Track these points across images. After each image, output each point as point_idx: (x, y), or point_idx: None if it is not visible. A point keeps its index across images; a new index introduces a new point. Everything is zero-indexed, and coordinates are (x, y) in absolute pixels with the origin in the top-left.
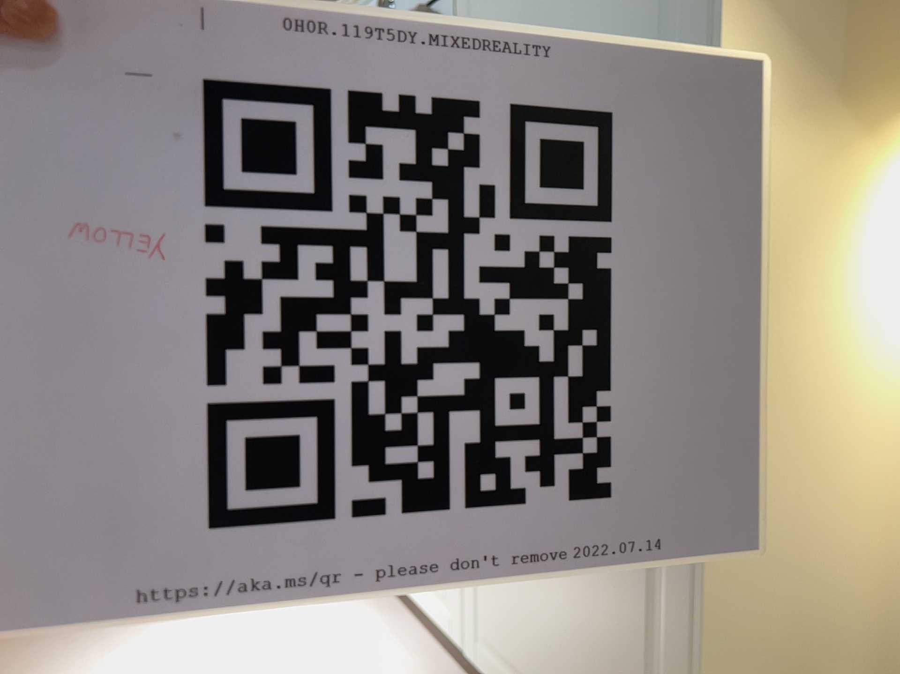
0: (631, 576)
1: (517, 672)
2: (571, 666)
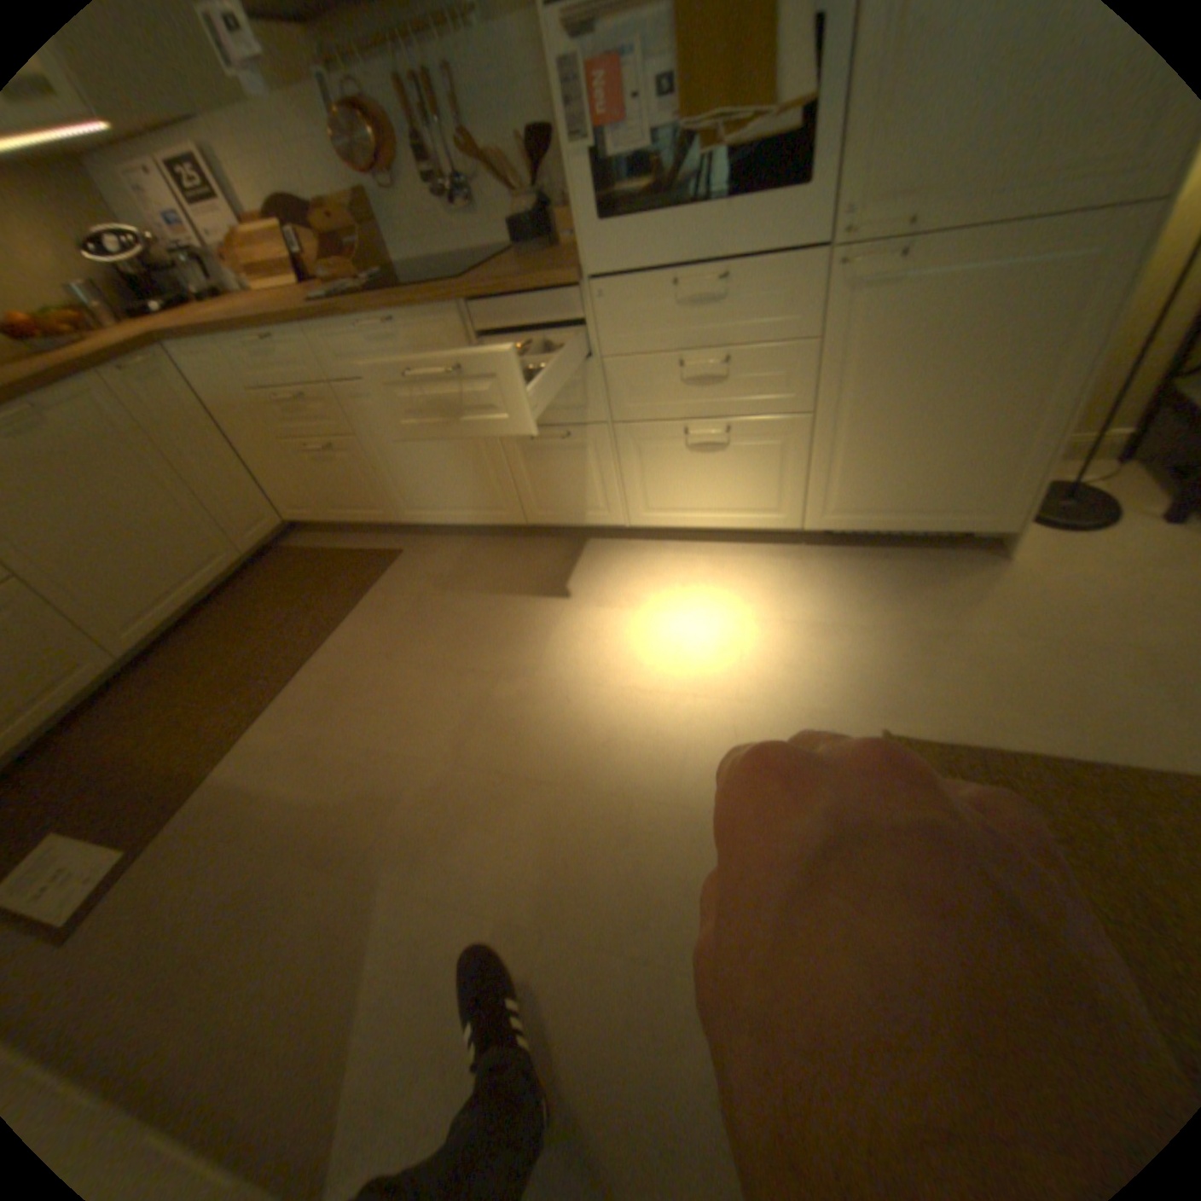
0: (1008, 410)
1: (866, 509)
2: (931, 480)
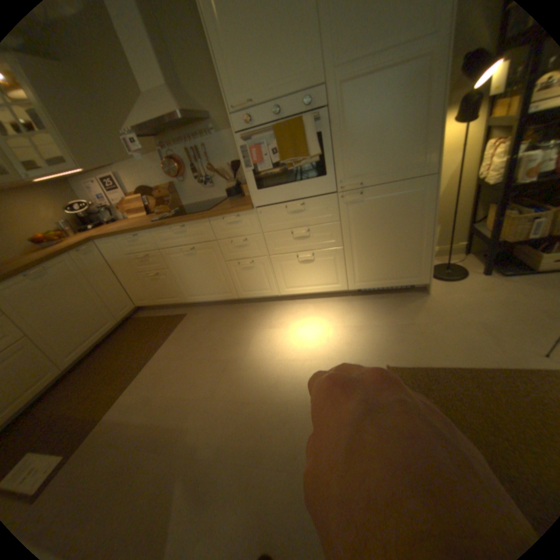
0: (411, 240)
1: (370, 280)
2: (391, 267)
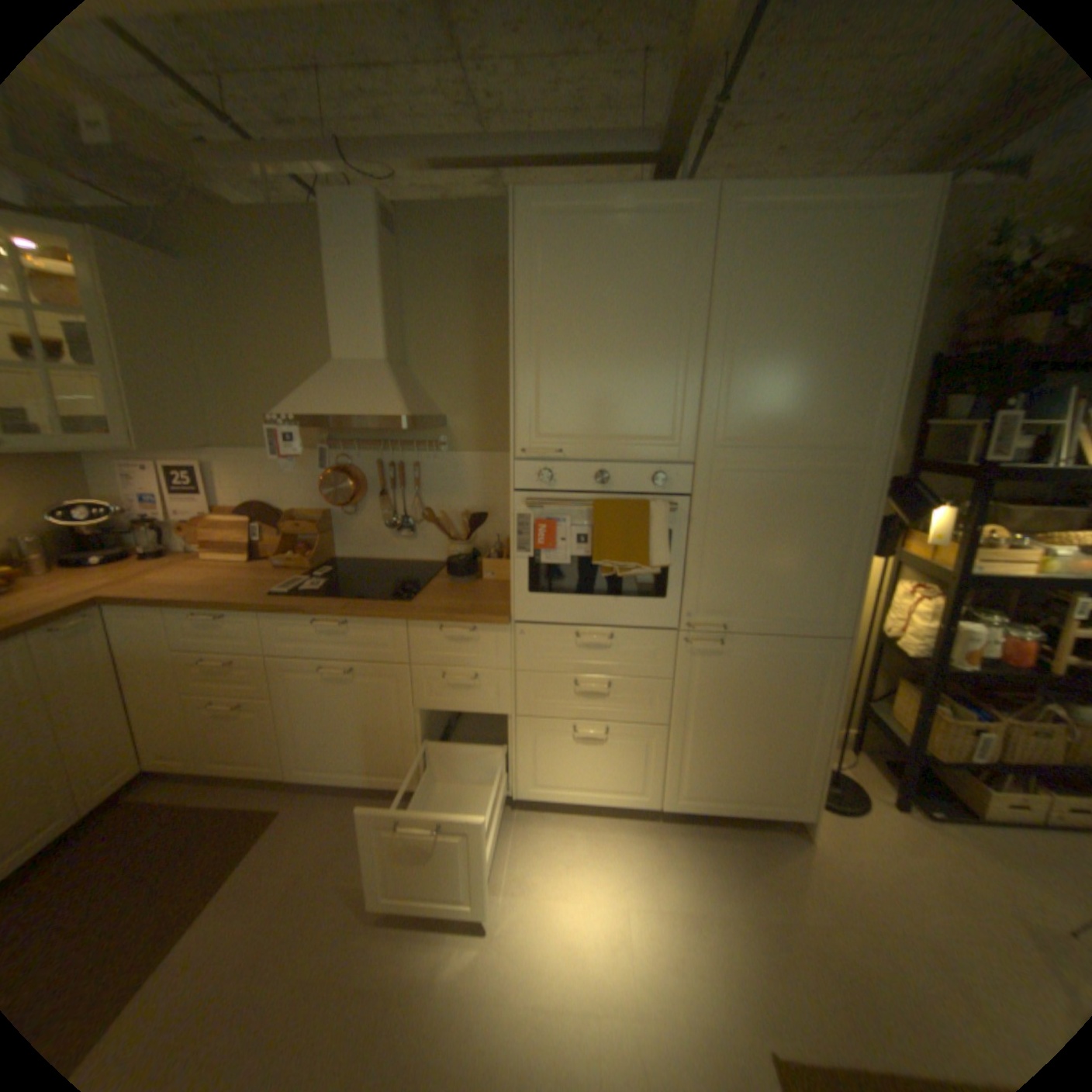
0: (792, 739)
1: (707, 799)
2: (751, 782)
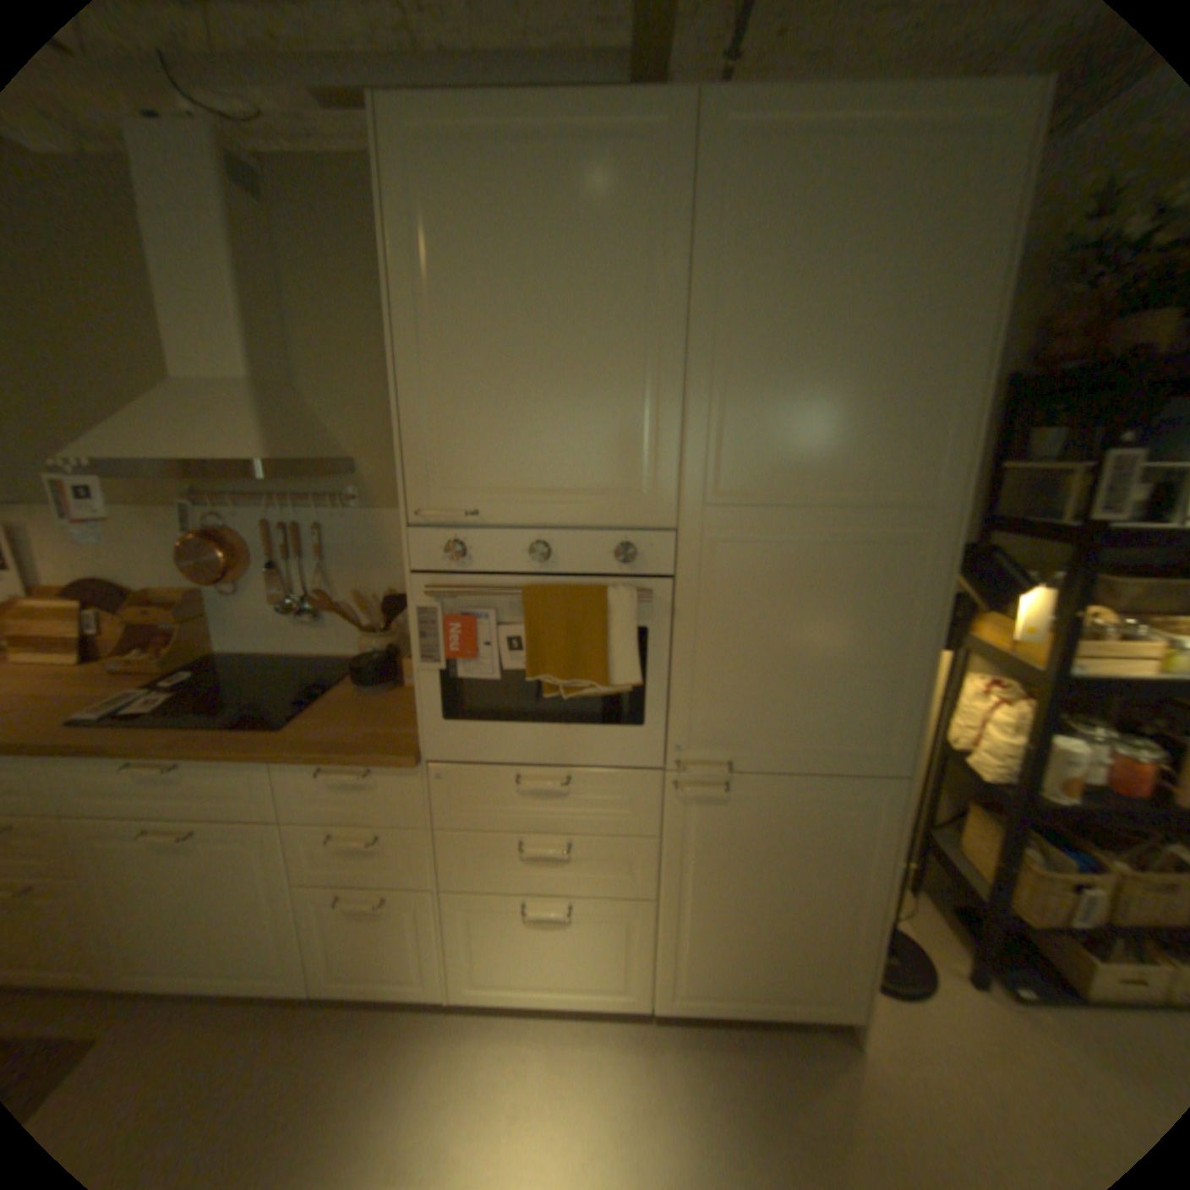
0: (831, 917)
1: (716, 998)
2: (775, 974)
